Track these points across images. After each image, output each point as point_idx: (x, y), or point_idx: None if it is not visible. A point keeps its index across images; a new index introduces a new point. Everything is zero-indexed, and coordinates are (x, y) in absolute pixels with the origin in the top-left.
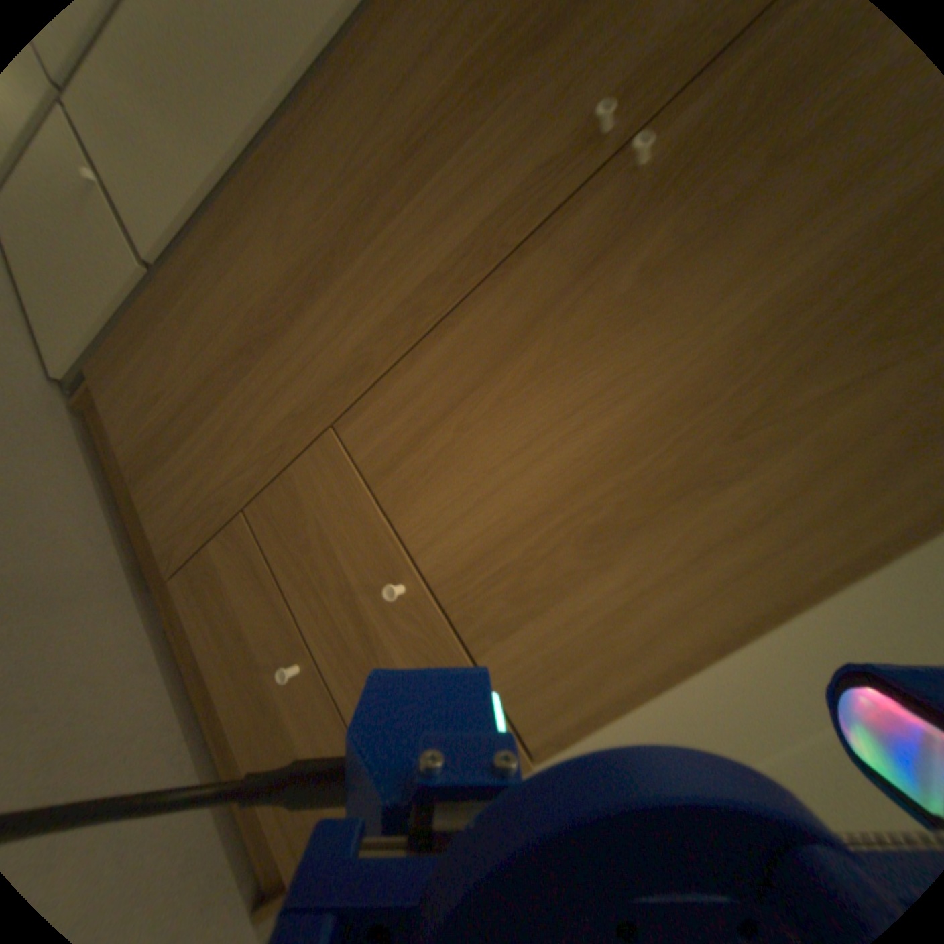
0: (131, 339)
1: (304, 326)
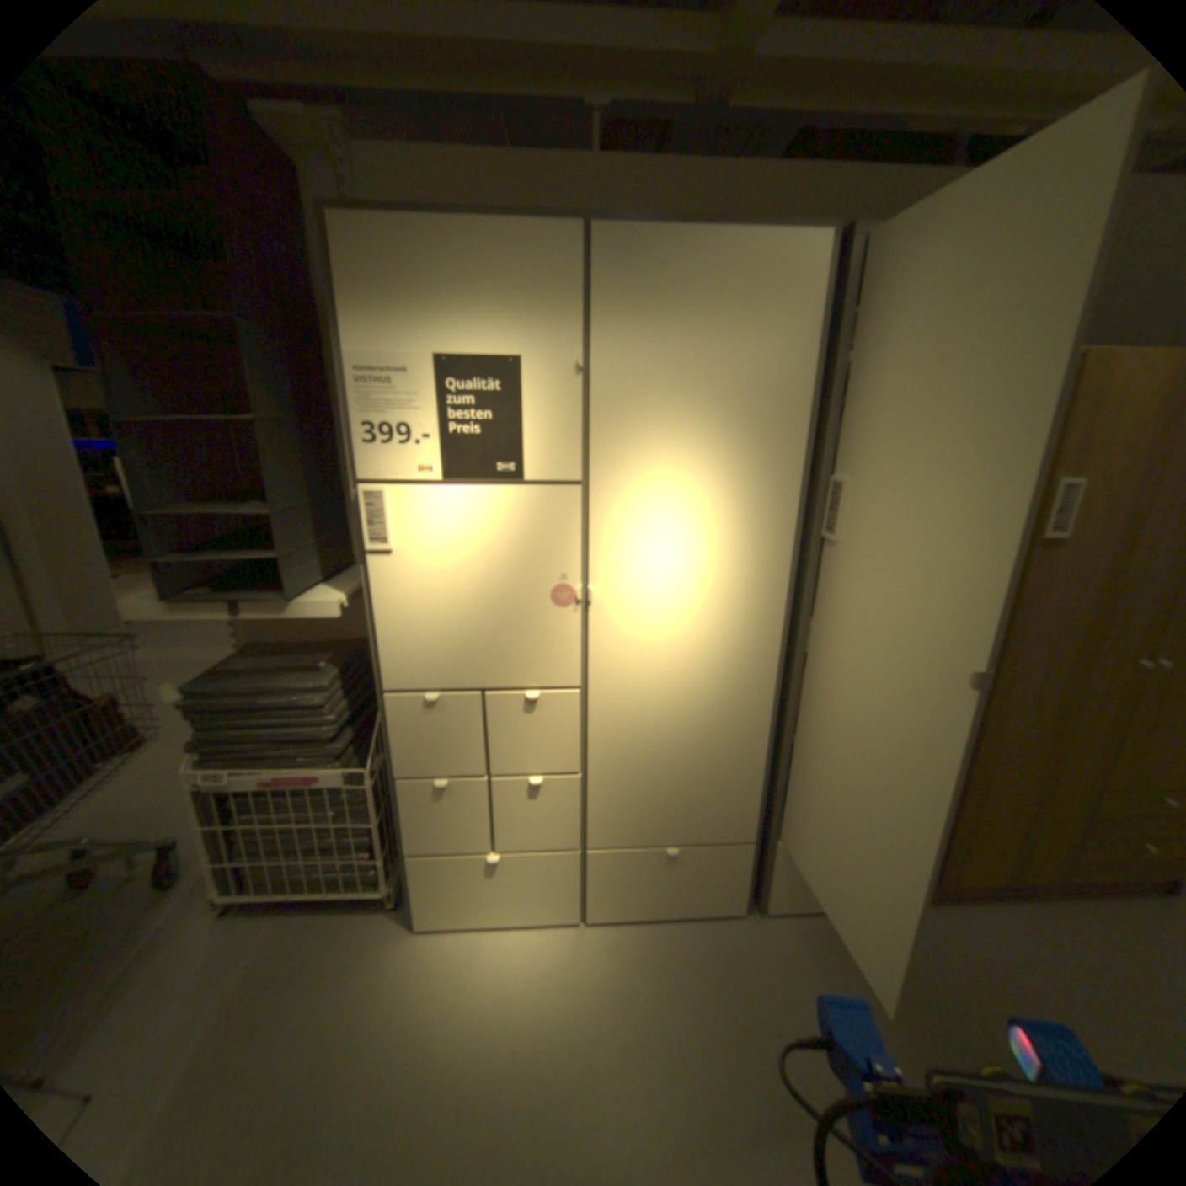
0: (967, 855)
1: (1065, 781)
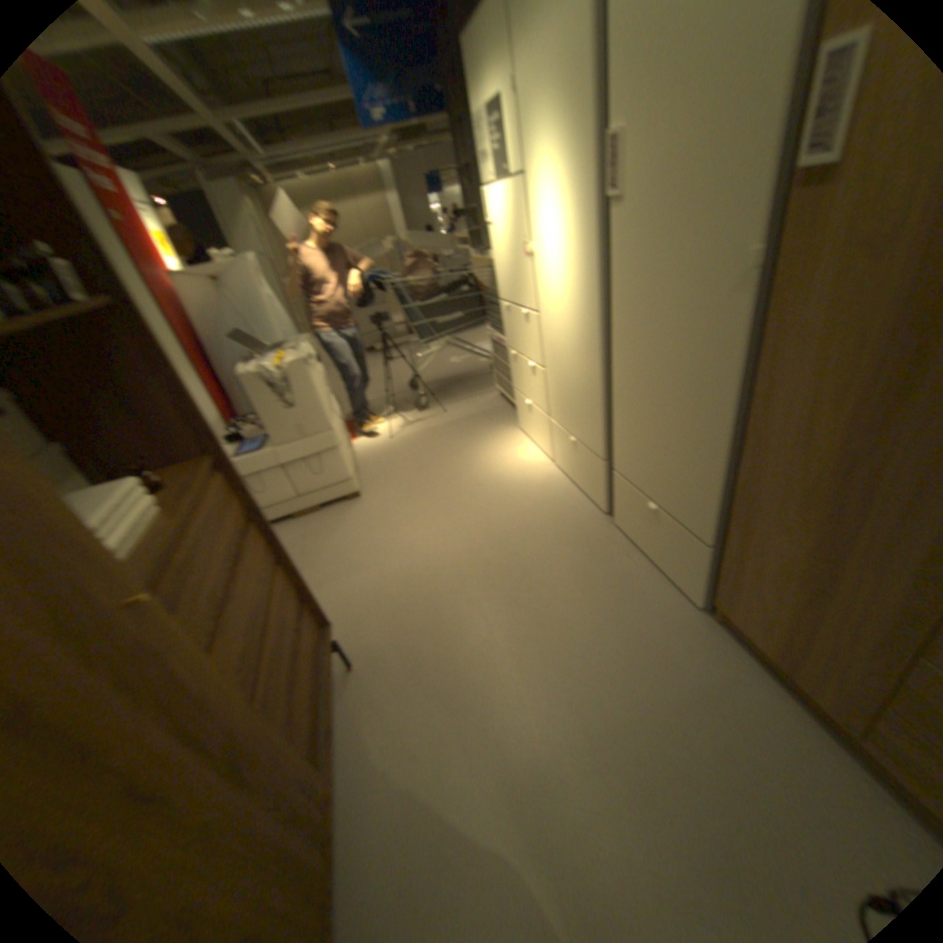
0: (735, 587)
1: (850, 584)
